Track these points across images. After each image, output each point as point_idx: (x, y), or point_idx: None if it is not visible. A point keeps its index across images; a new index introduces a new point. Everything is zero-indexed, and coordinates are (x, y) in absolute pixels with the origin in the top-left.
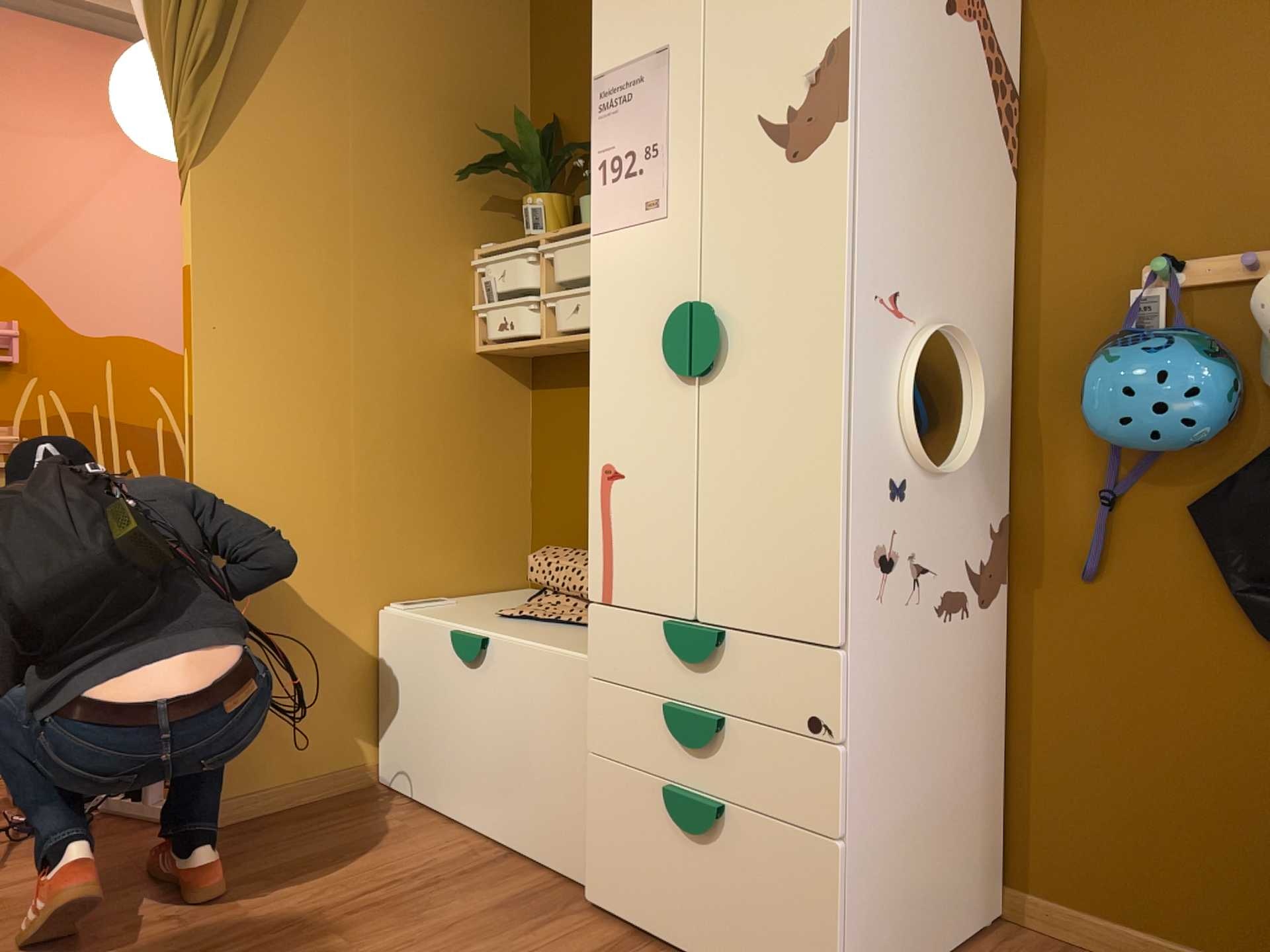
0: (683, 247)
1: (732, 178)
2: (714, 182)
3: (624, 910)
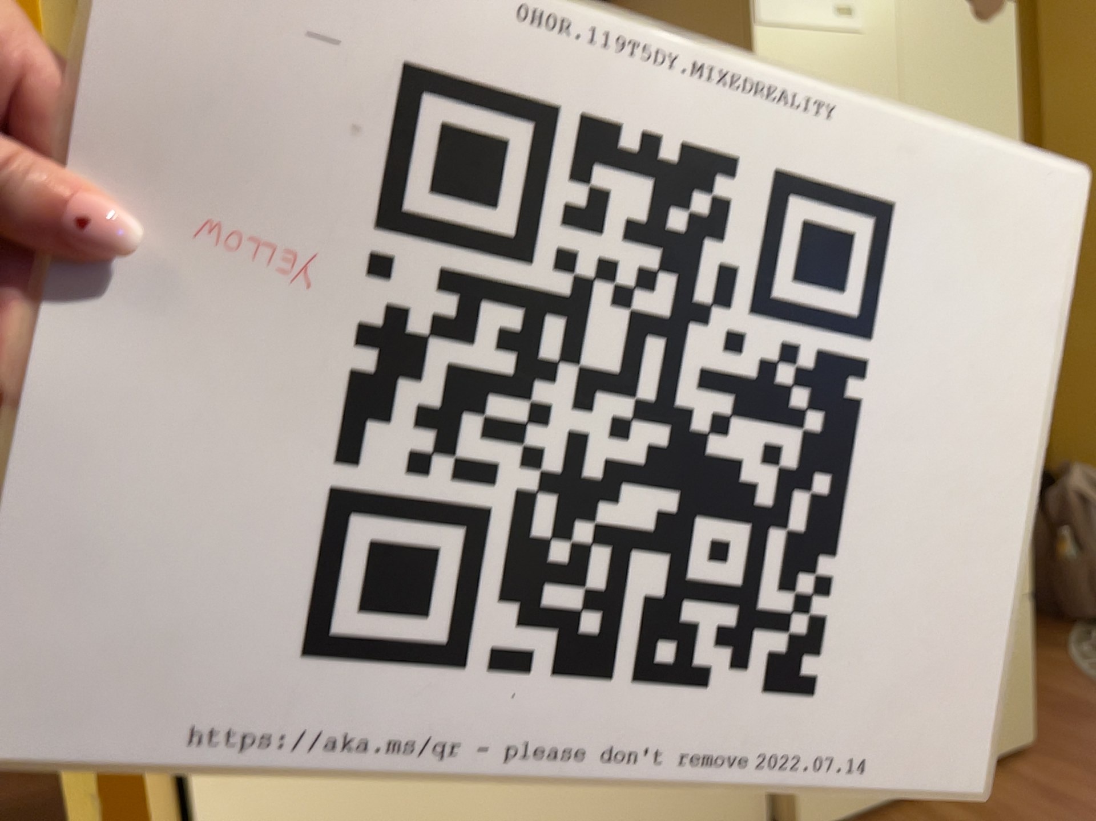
0: (886, 70)
1: (931, 12)
2: (915, 11)
3: (854, 808)
